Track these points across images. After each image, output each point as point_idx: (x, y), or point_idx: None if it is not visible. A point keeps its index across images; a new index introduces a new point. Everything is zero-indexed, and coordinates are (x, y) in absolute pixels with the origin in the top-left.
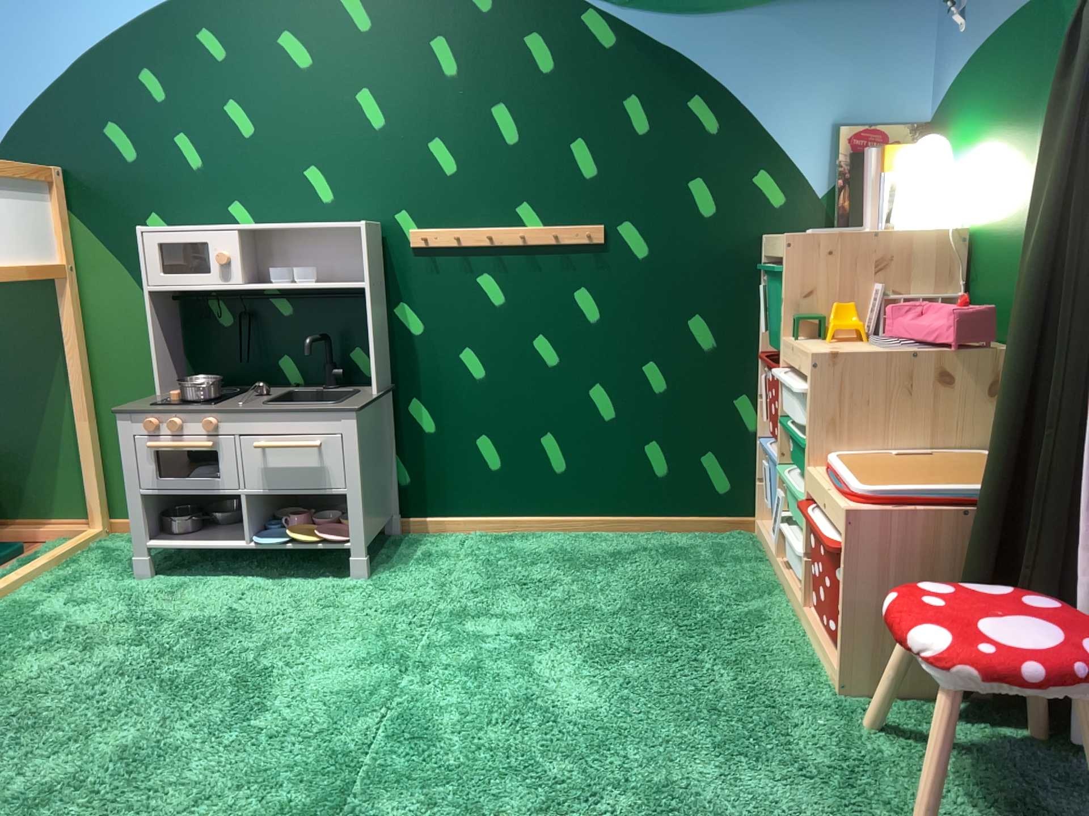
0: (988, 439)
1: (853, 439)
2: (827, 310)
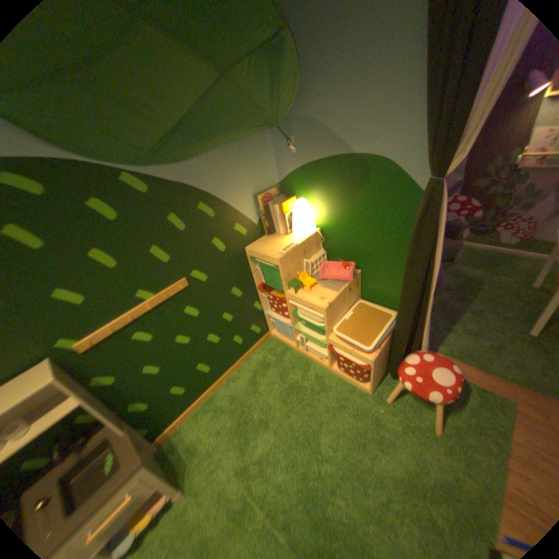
0: (357, 297)
1: (336, 322)
2: (295, 276)
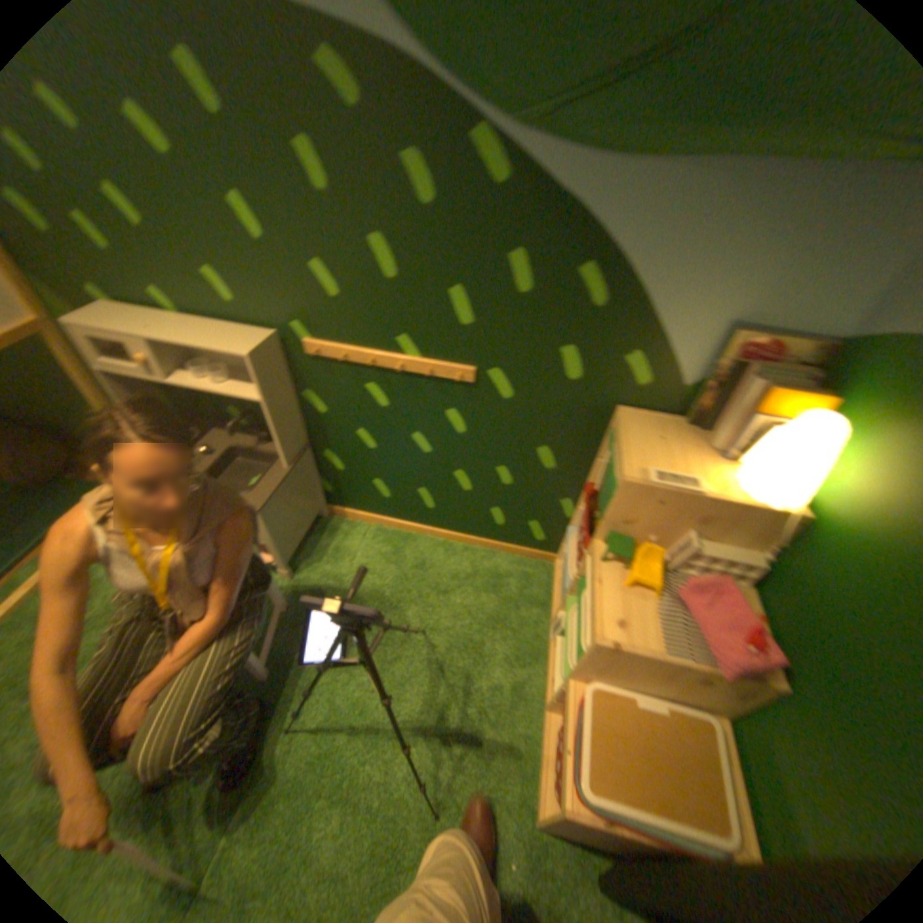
0: (721, 714)
1: (611, 685)
2: (640, 538)
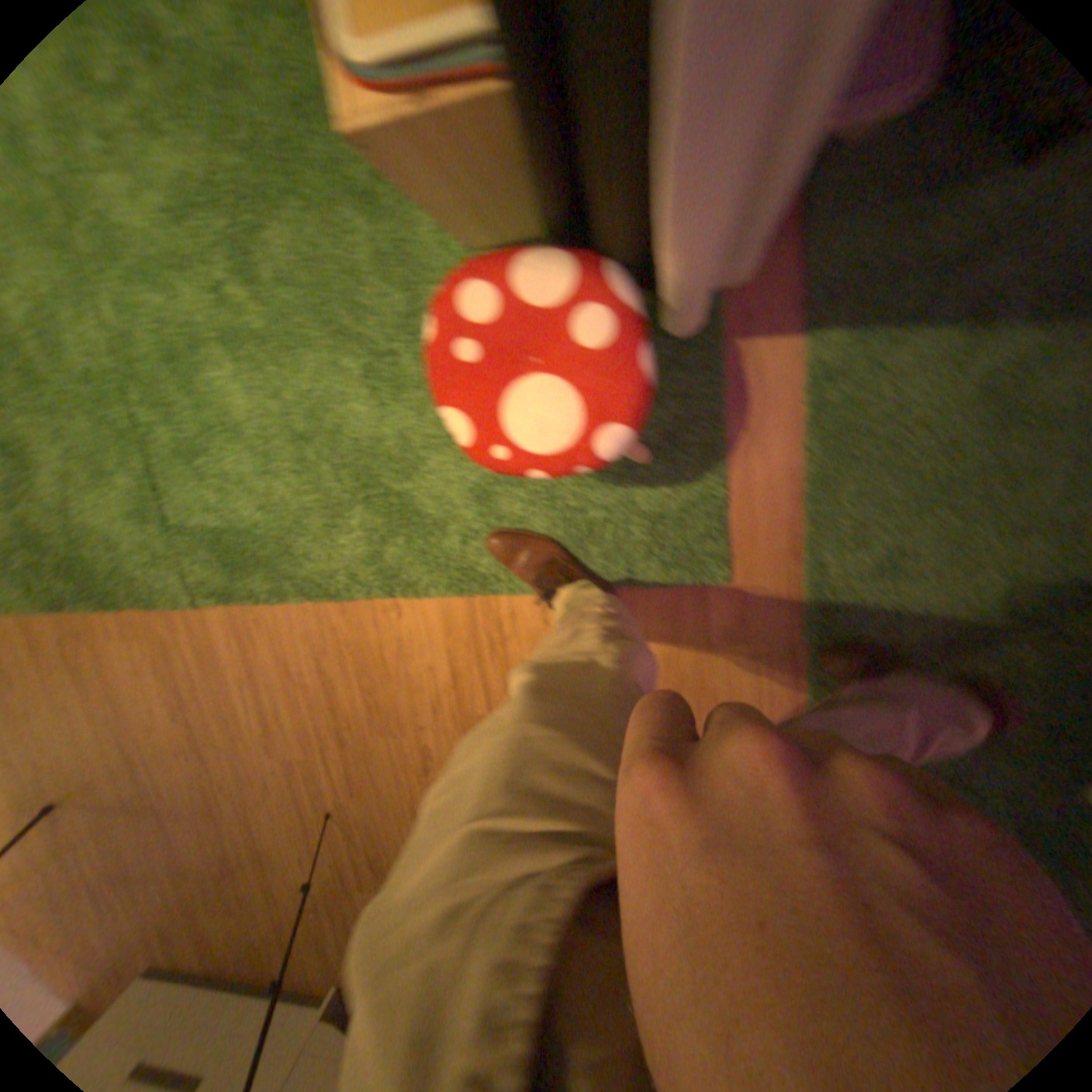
0: None
1: None
2: None
